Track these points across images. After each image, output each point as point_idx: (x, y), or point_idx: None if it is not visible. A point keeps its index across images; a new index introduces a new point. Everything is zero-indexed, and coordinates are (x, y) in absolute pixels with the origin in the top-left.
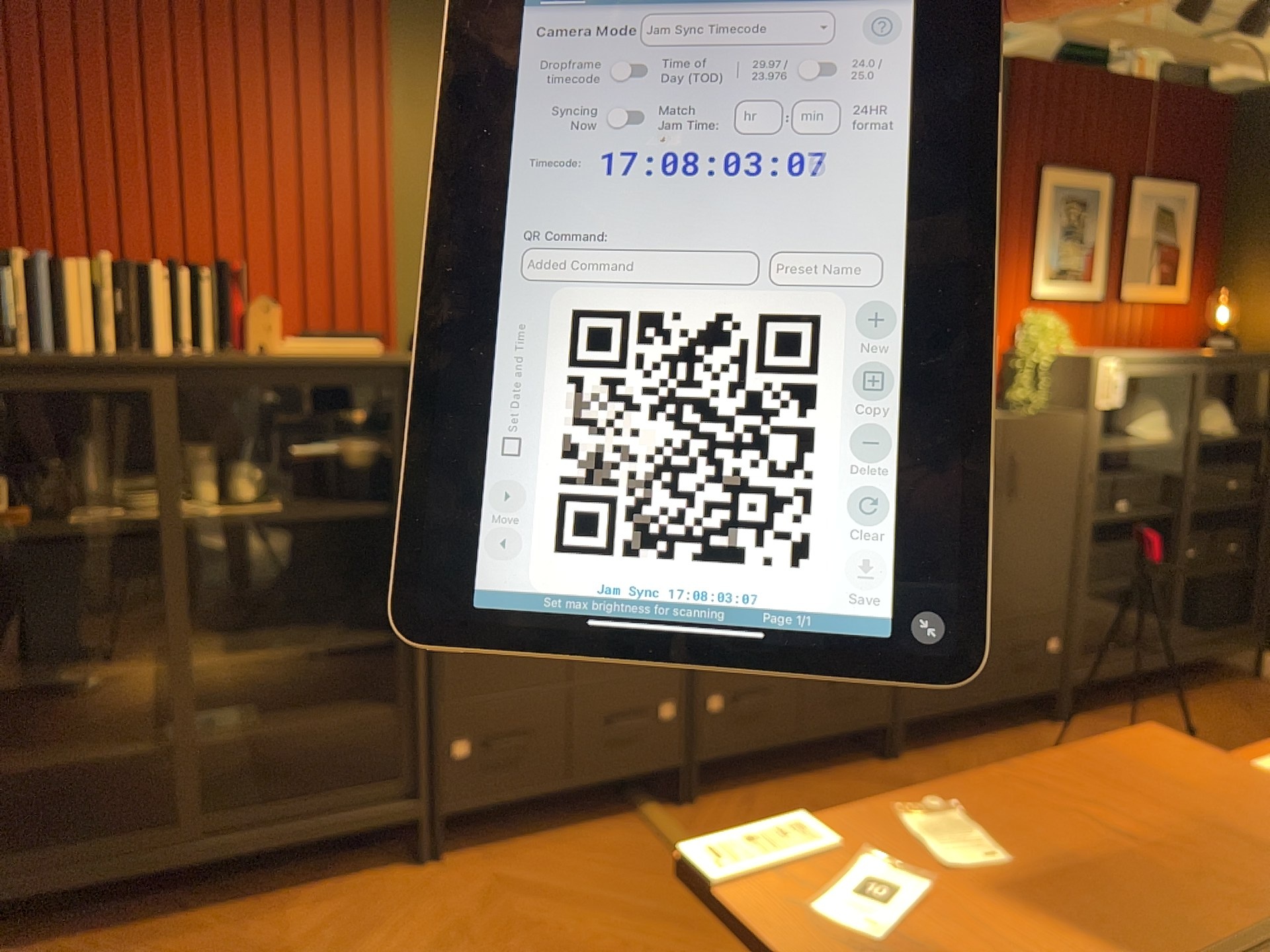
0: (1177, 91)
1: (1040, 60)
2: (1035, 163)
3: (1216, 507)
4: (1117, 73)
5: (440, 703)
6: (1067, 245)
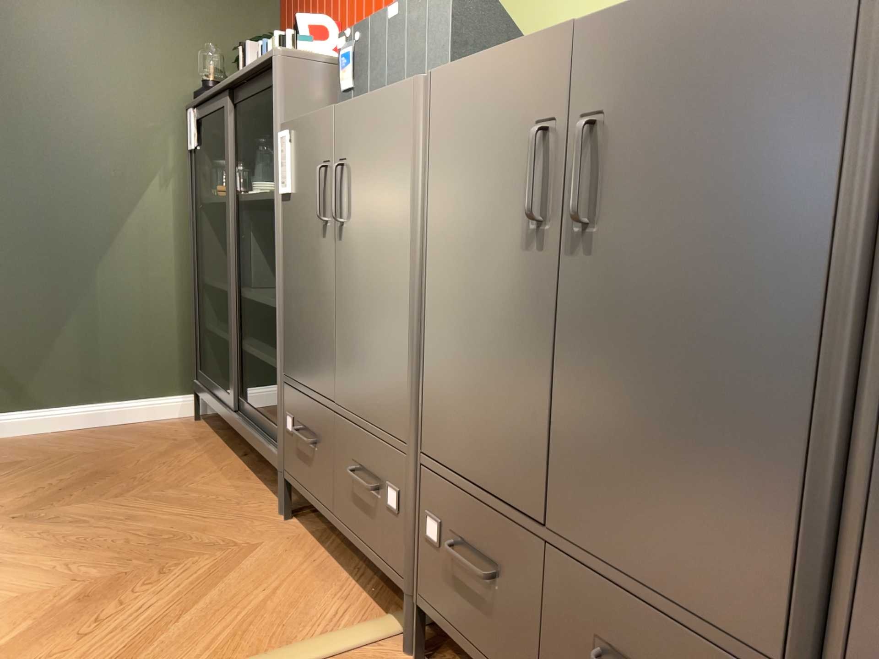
0: None
1: None
2: None
3: None
4: None
5: (282, 373)
6: None
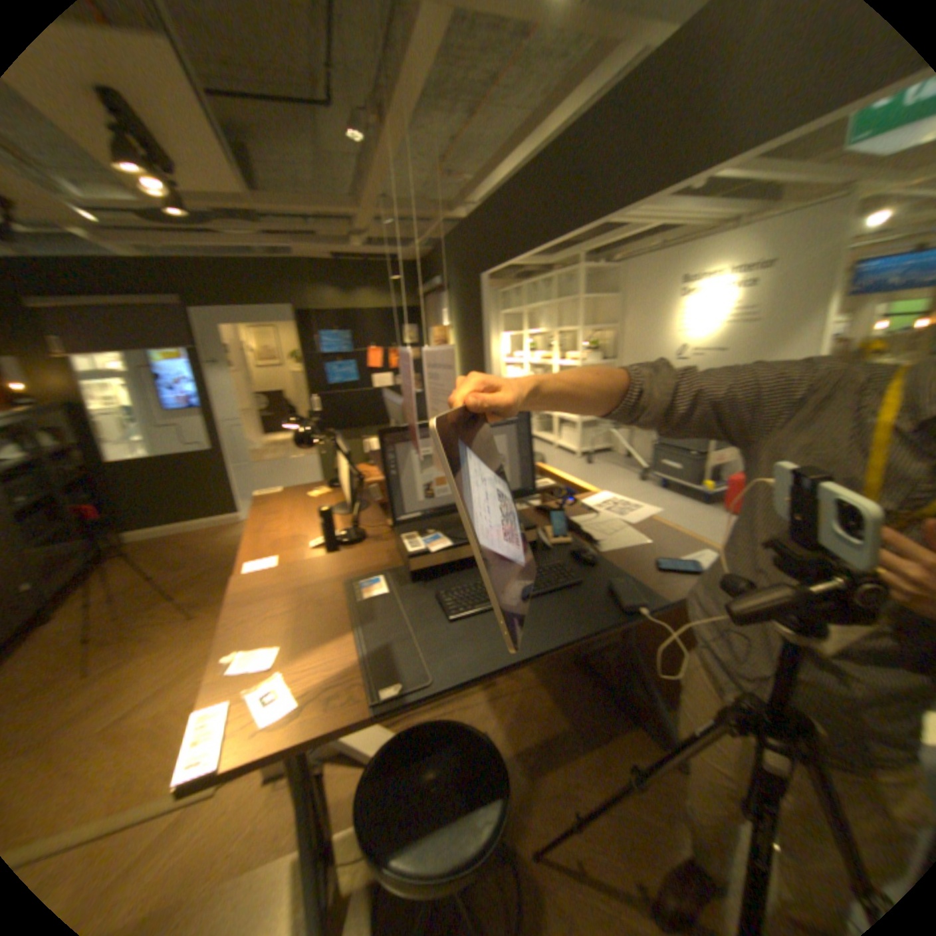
0: None
1: None
2: None
3: (73, 481)
4: None
5: None
6: None
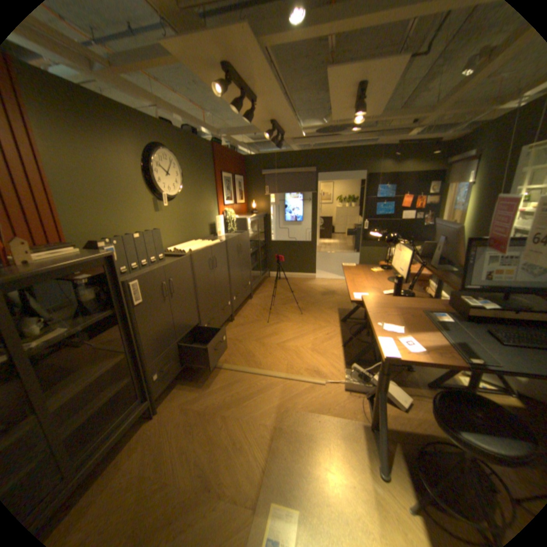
0: (237, 154)
1: (217, 144)
2: (220, 171)
3: (261, 246)
4: (229, 149)
5: (147, 366)
6: (228, 191)
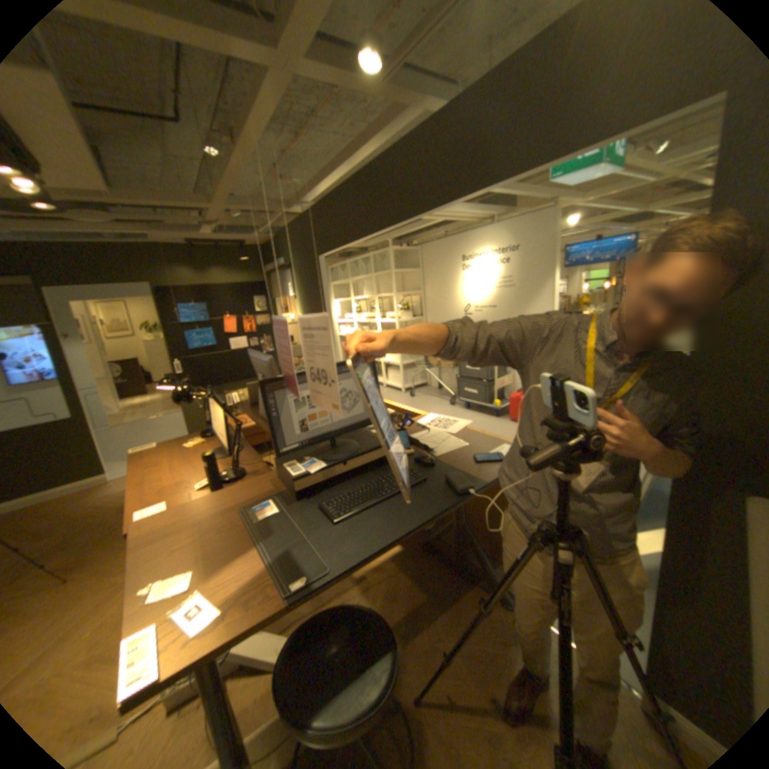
0: None
1: None
2: None
3: None
4: None
5: None
6: None
